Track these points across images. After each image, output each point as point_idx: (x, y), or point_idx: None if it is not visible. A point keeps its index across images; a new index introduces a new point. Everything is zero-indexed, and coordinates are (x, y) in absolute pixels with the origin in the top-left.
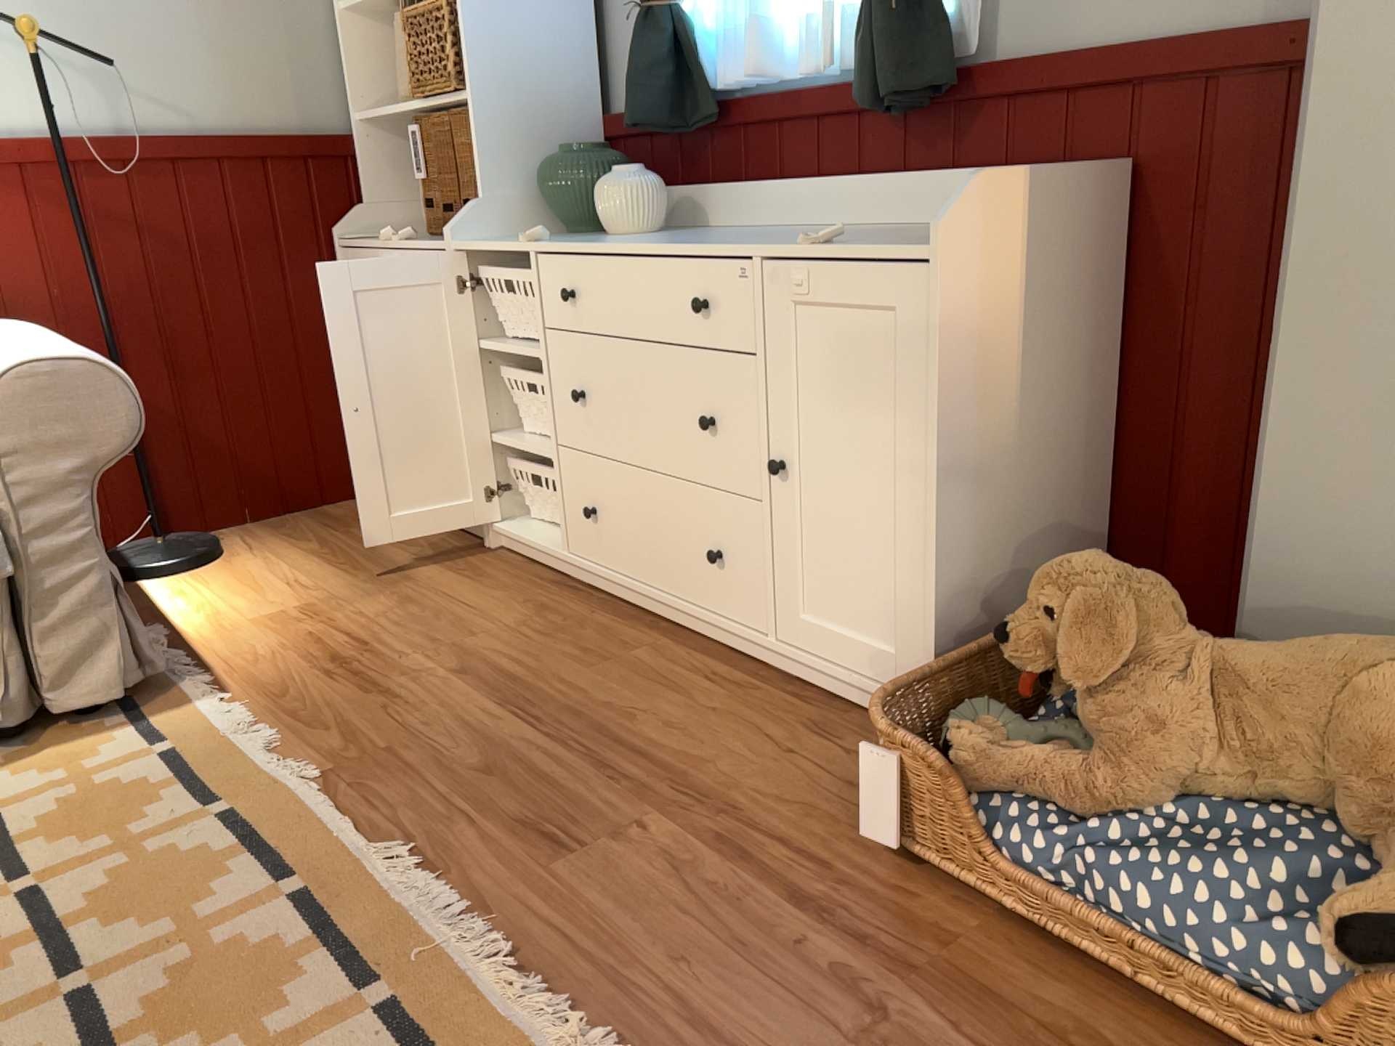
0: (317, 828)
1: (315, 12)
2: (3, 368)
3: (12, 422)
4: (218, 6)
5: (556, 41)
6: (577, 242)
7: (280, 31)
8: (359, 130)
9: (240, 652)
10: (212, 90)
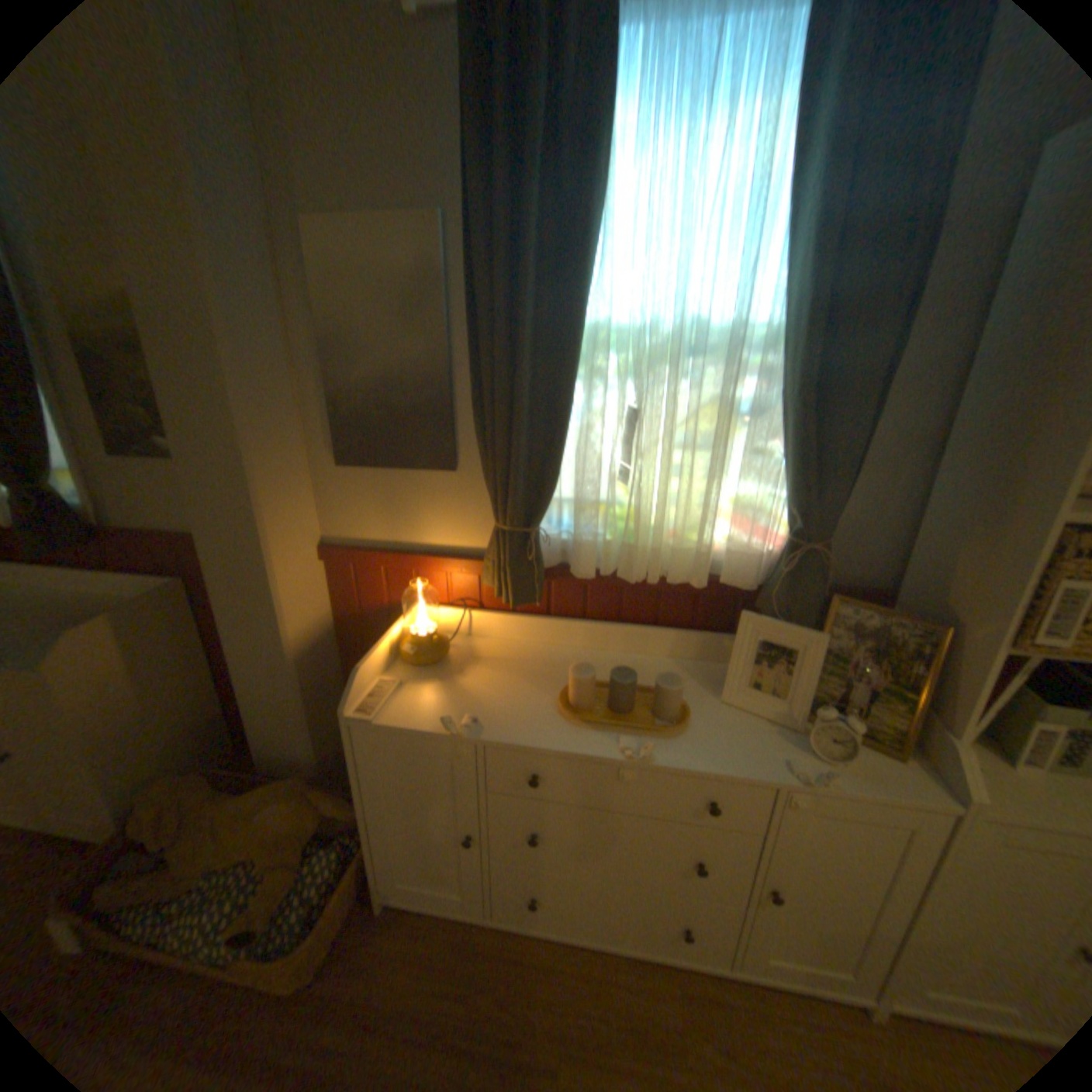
0: None
1: None
2: None
3: None
4: None
5: None
6: None
7: None
8: None
9: None
10: None
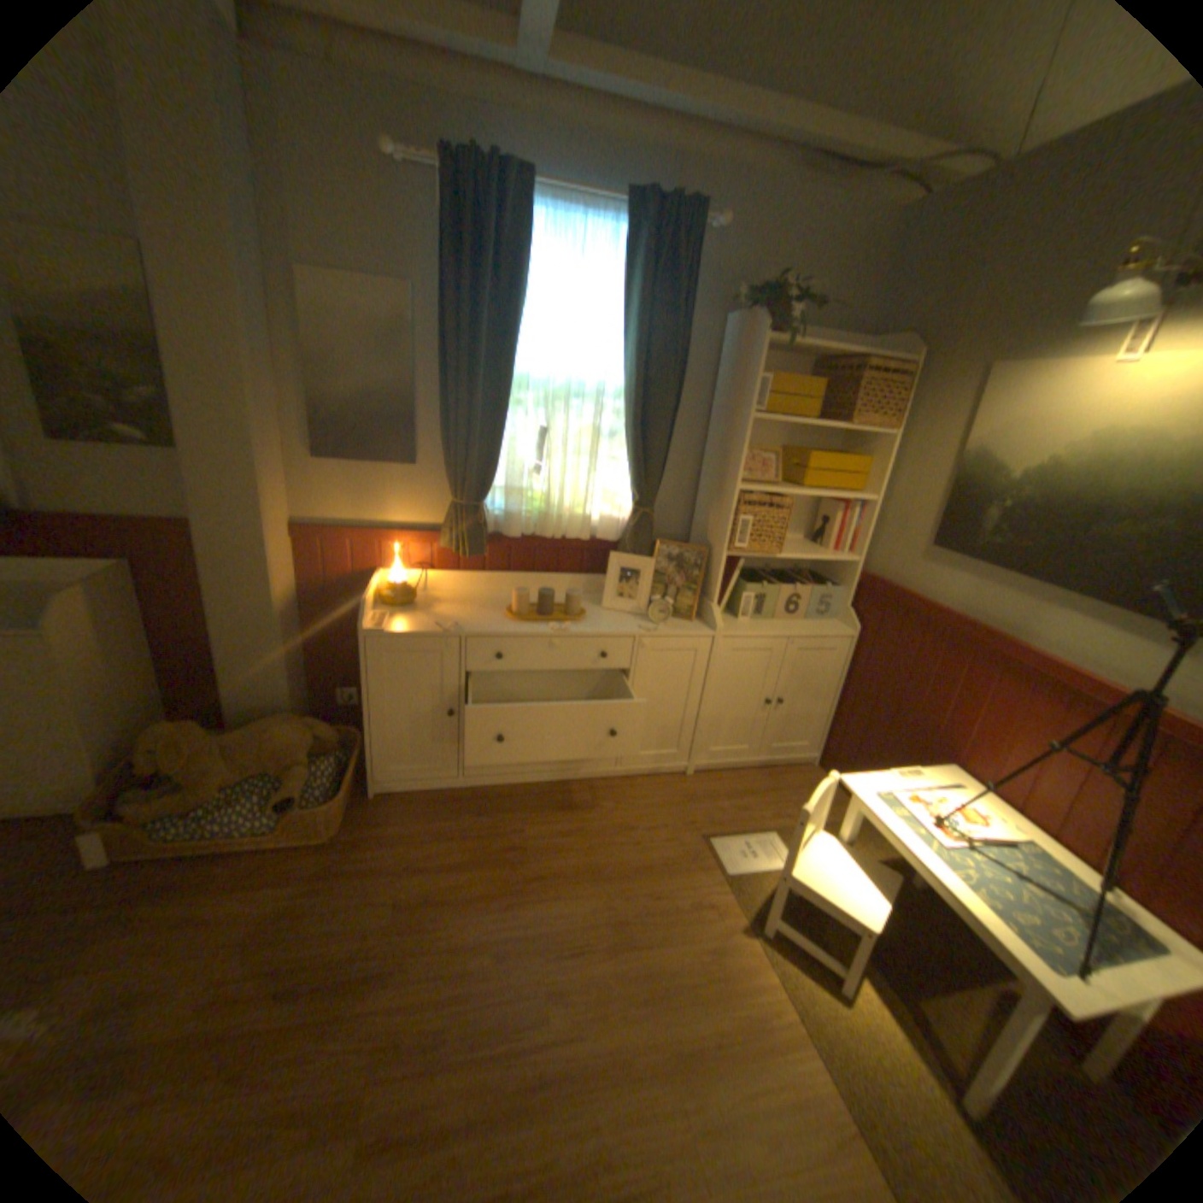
0: None
1: None
2: None
3: None
4: None
5: None
6: None
7: None
8: None
9: None
10: None
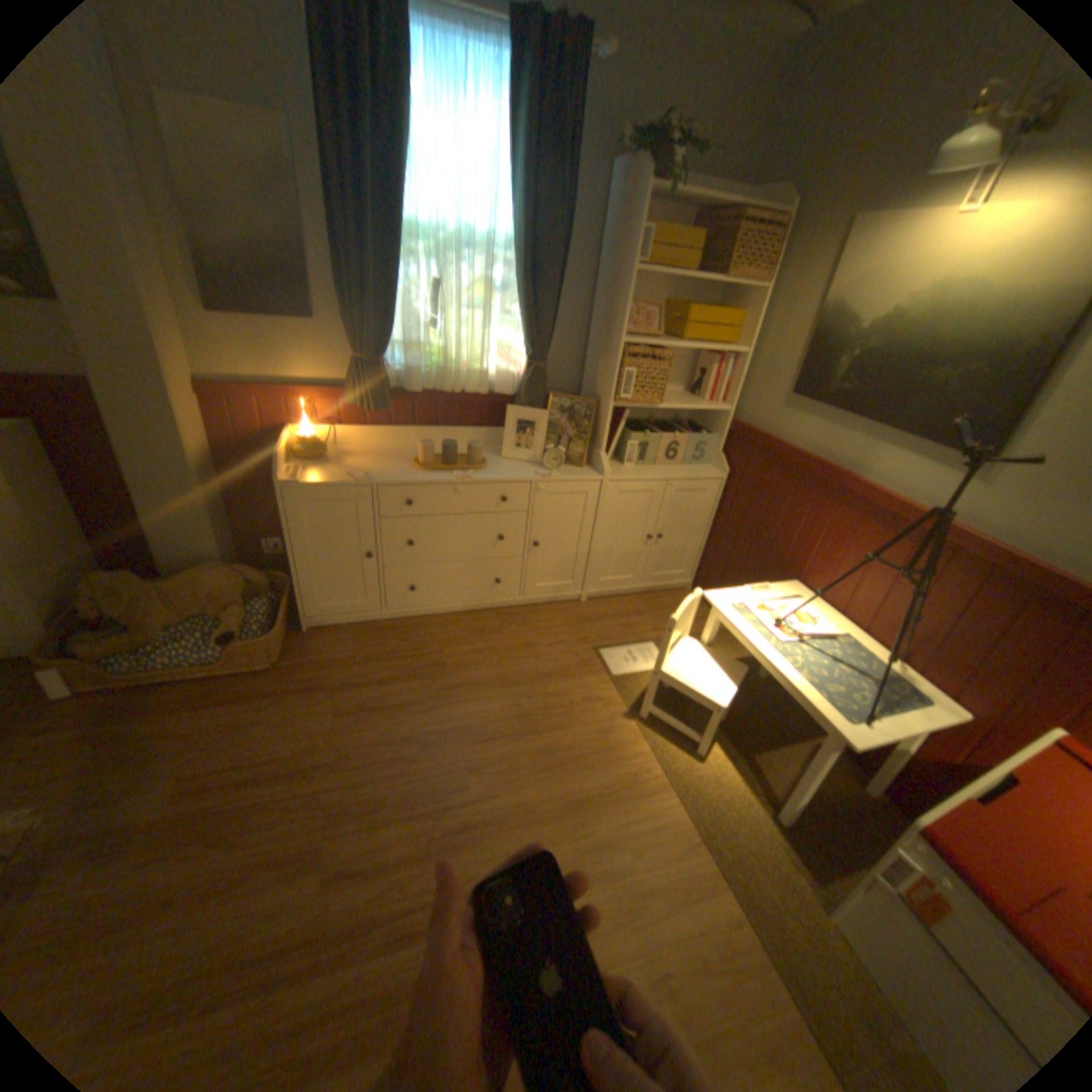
0: None
1: None
2: None
3: None
4: None
5: None
6: None
7: None
8: None
9: None
10: None
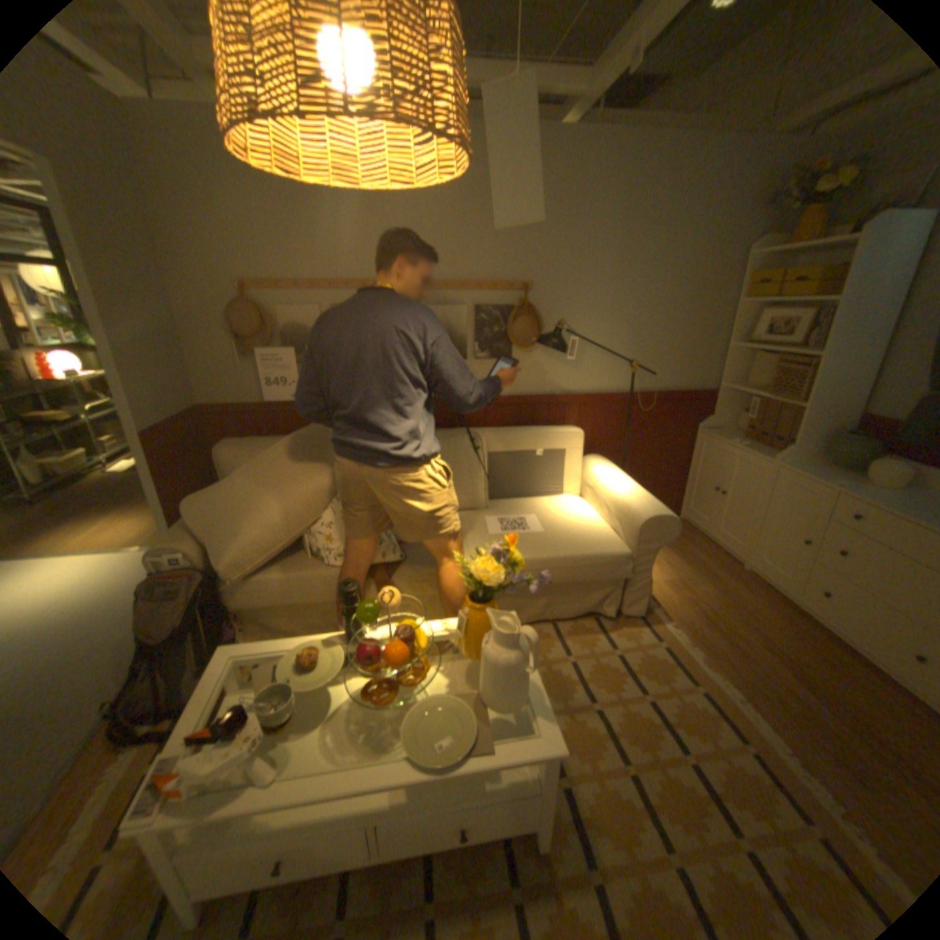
0: (747, 722)
1: (720, 342)
2: (643, 512)
3: (645, 532)
4: (686, 343)
5: (855, 382)
6: (866, 494)
7: (705, 350)
8: (722, 388)
9: (665, 599)
10: (674, 373)
